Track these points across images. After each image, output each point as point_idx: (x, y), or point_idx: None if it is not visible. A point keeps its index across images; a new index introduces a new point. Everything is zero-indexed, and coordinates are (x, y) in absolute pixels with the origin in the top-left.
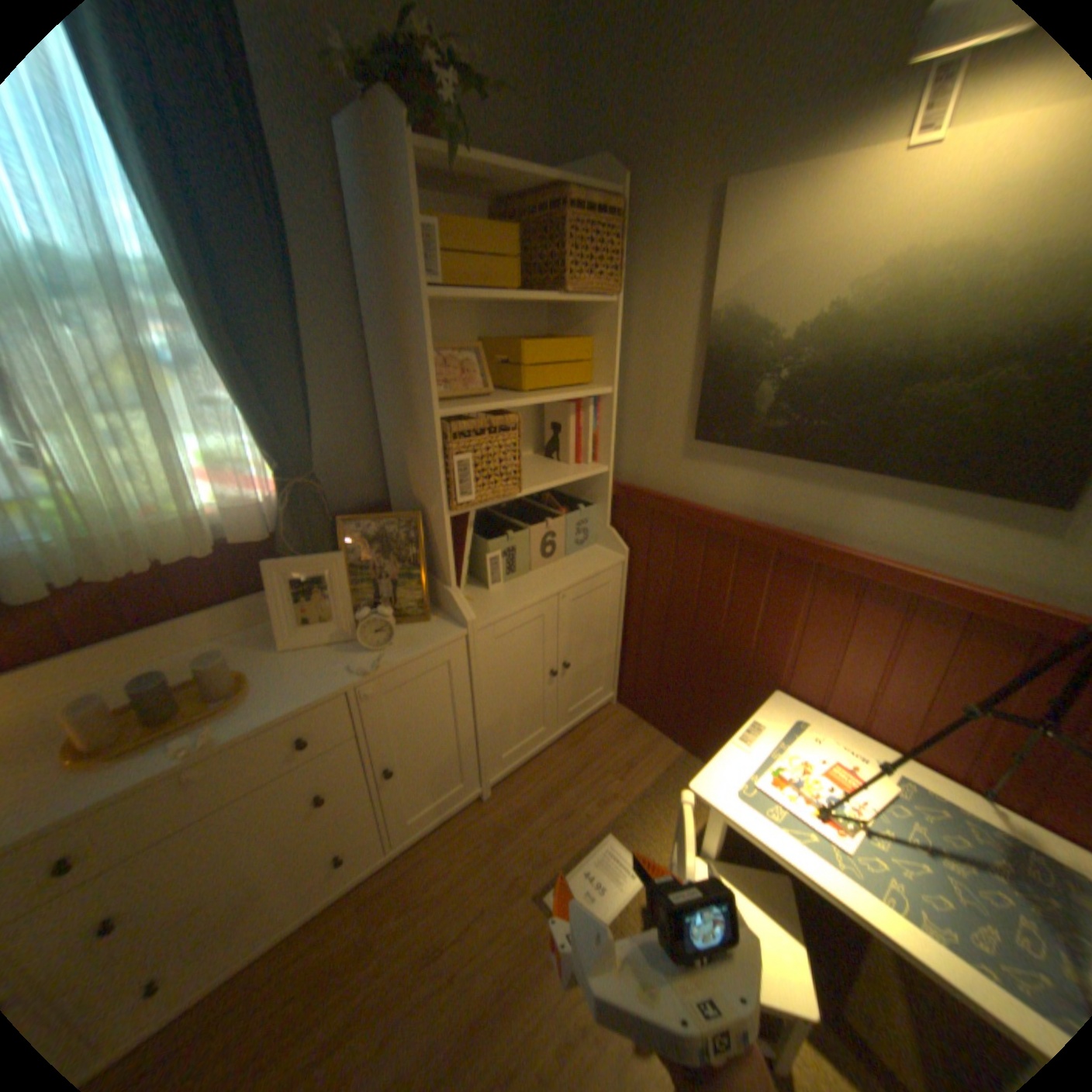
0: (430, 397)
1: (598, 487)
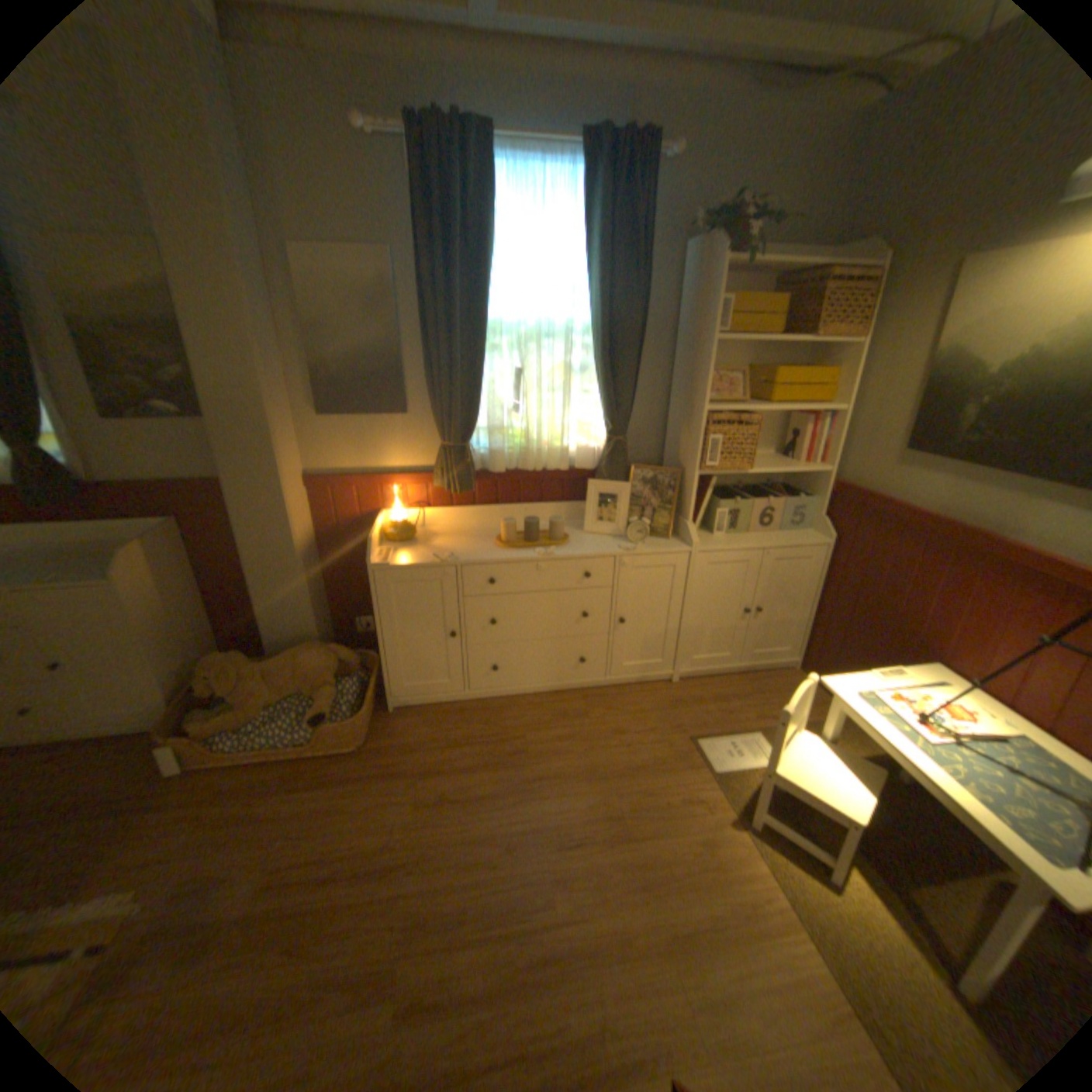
0: (703, 398)
1: (821, 484)
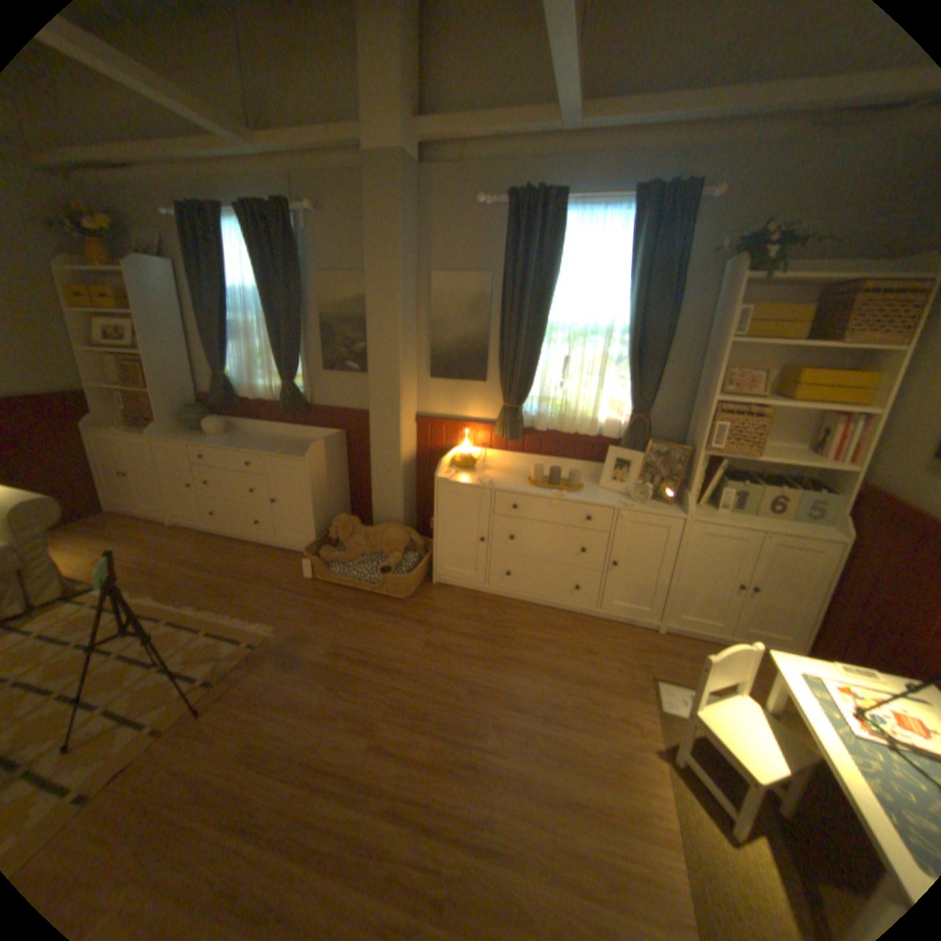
0: (715, 389)
1: (849, 483)
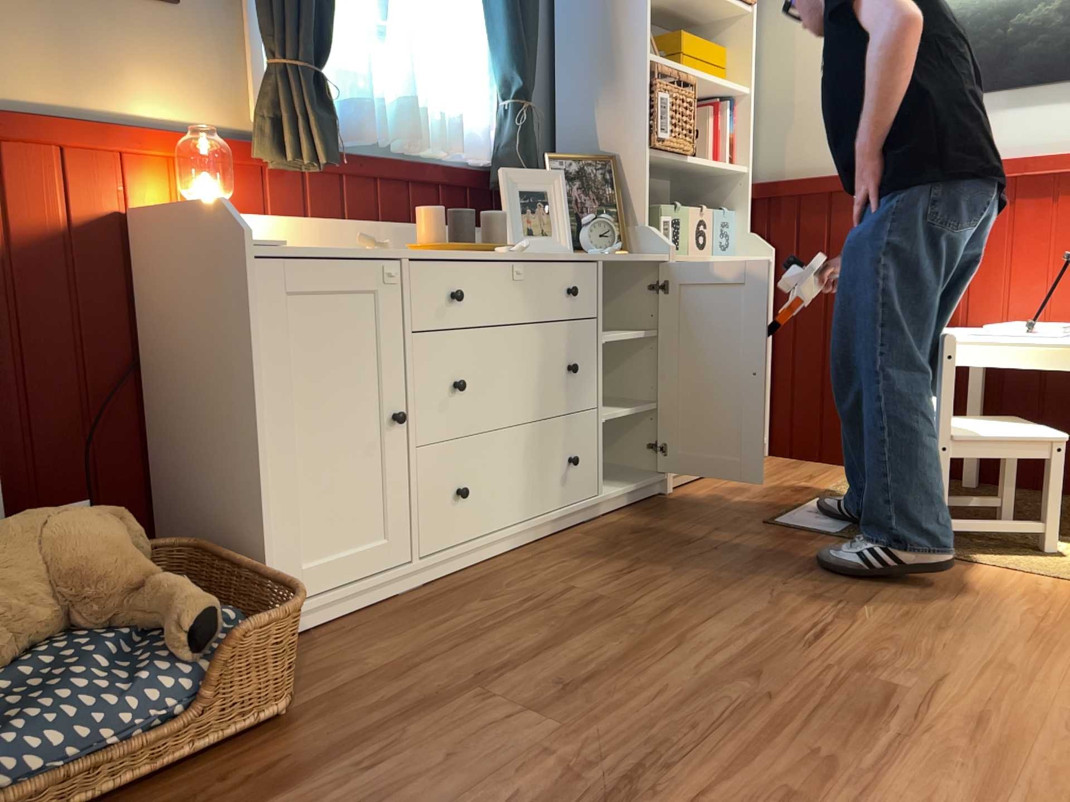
0: (643, 40)
1: (736, 192)
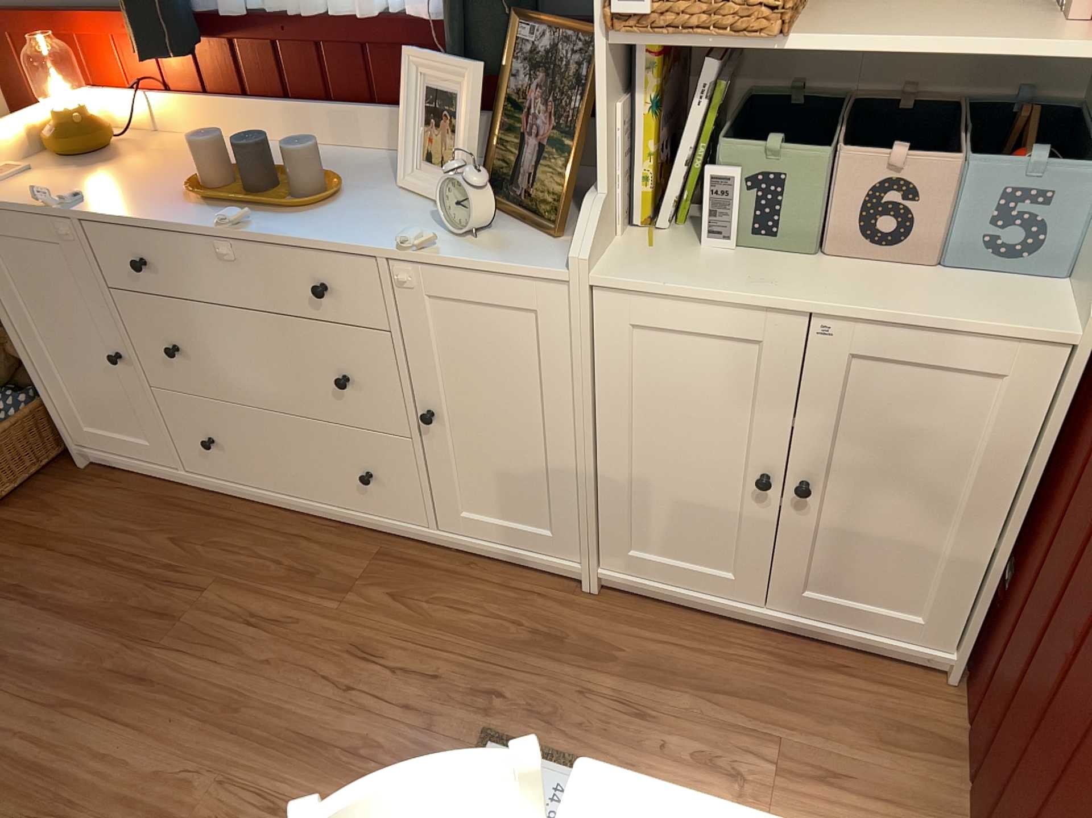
0: None
1: None
